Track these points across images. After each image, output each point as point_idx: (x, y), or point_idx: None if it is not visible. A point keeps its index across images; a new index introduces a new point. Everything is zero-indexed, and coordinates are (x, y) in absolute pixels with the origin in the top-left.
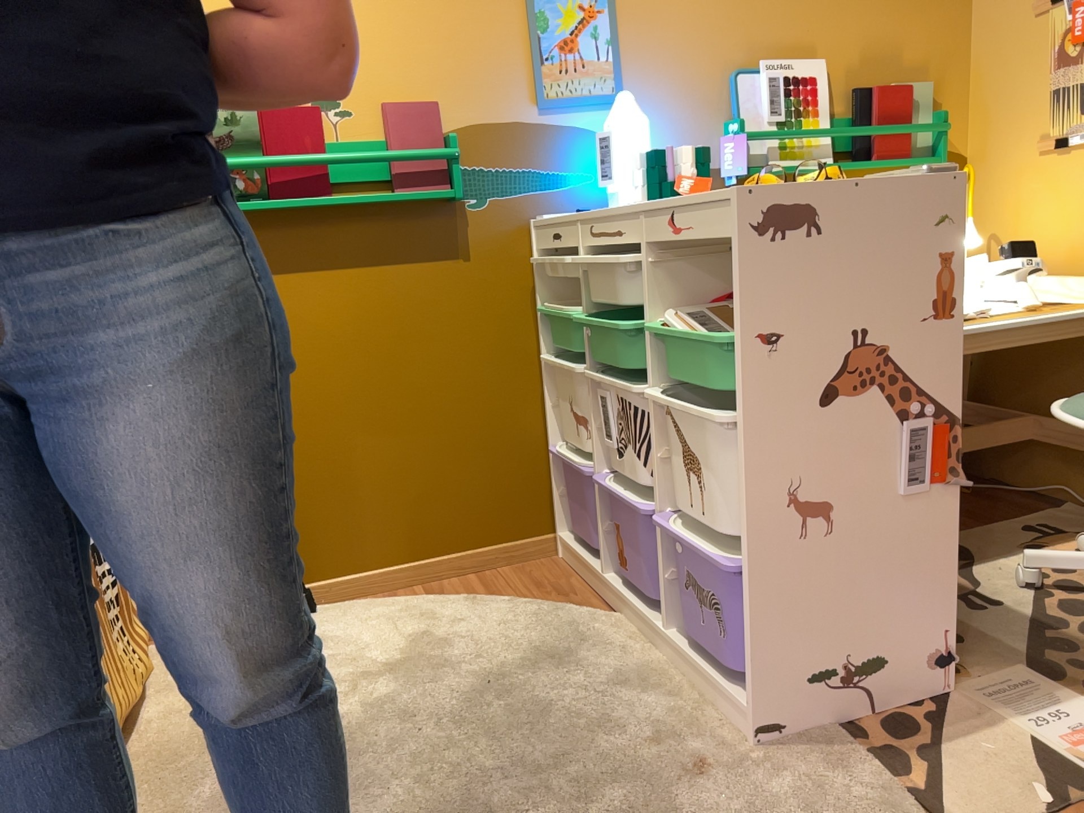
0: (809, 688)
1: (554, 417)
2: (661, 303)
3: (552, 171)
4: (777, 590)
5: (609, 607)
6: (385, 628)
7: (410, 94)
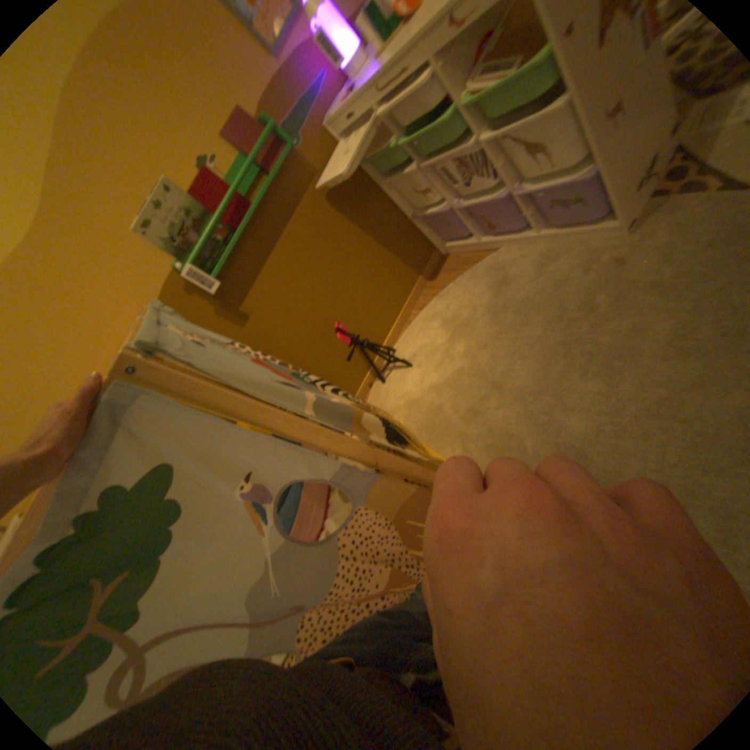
0: (639, 190)
1: (403, 203)
2: (457, 83)
3: (308, 85)
4: (617, 161)
5: (493, 248)
6: (429, 331)
7: (222, 112)
